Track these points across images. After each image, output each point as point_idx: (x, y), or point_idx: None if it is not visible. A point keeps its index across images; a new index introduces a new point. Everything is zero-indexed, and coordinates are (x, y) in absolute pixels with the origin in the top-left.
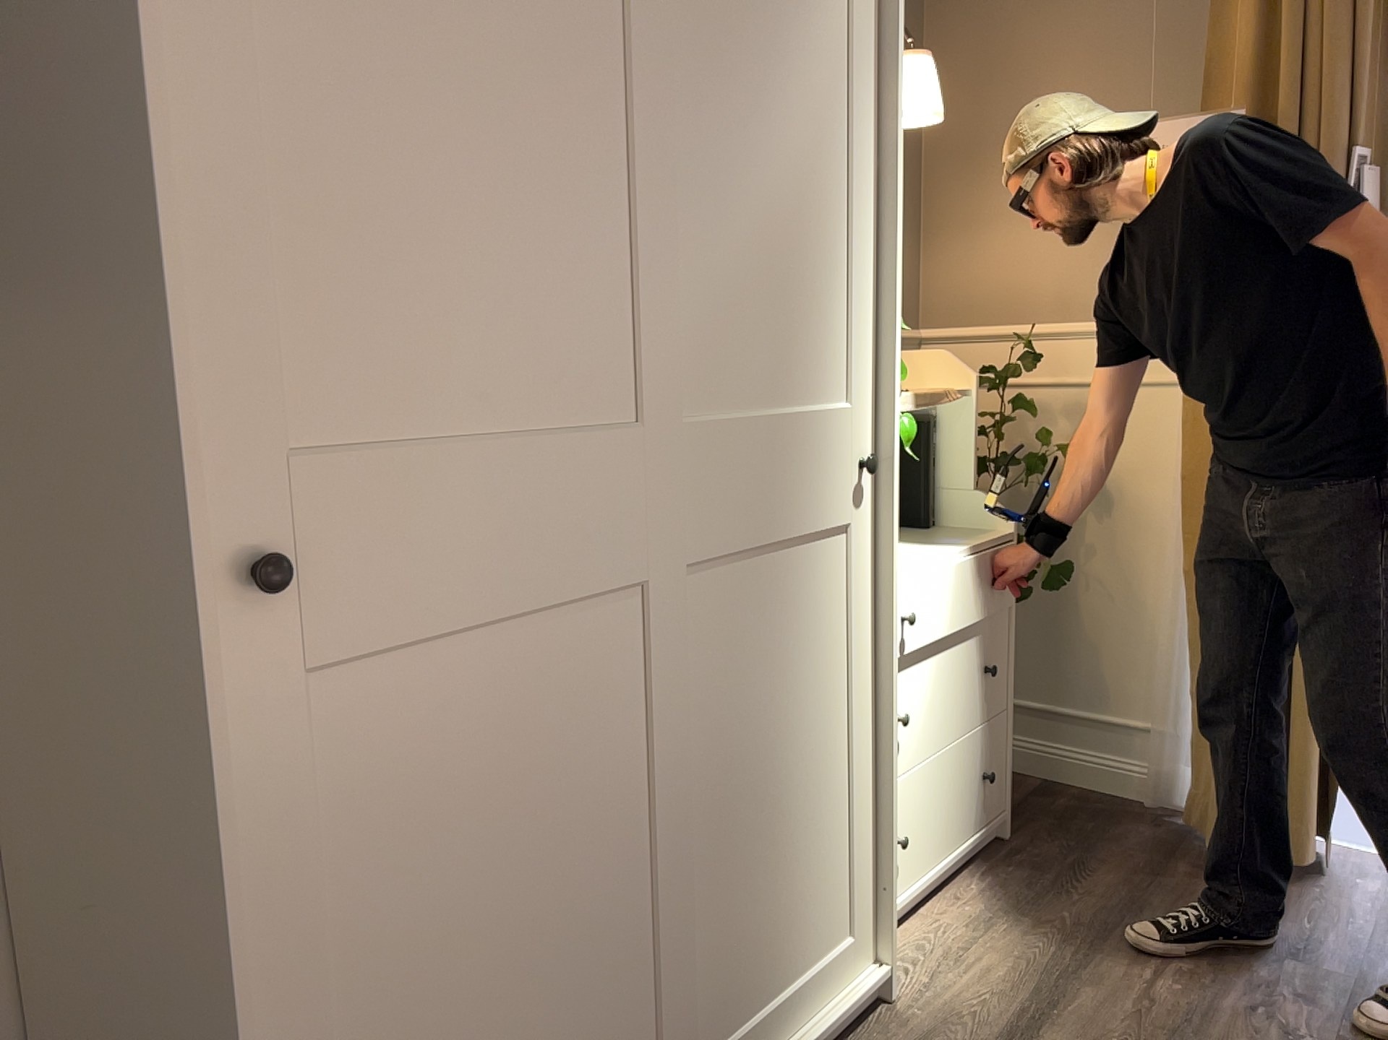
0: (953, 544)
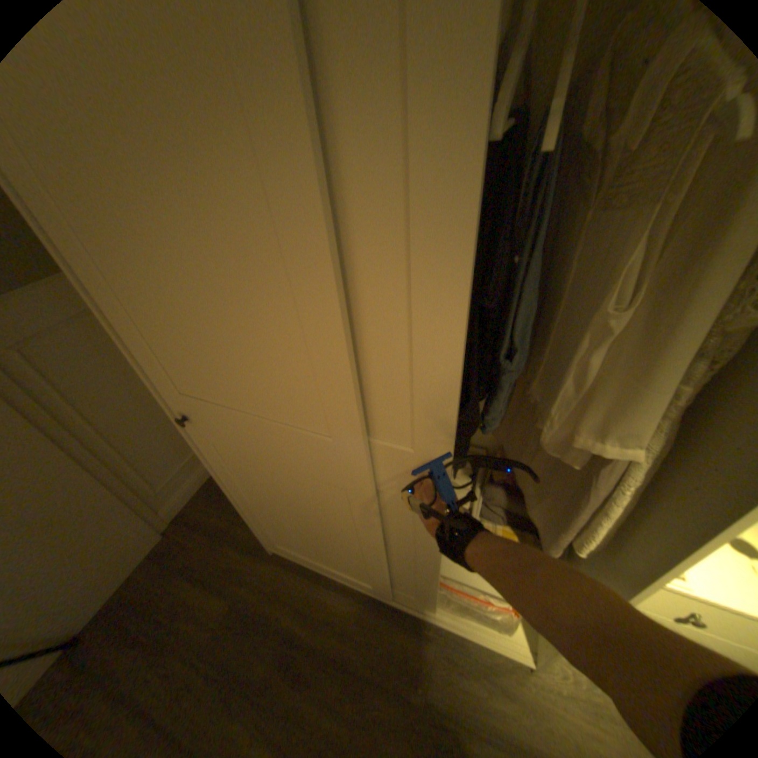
0: None
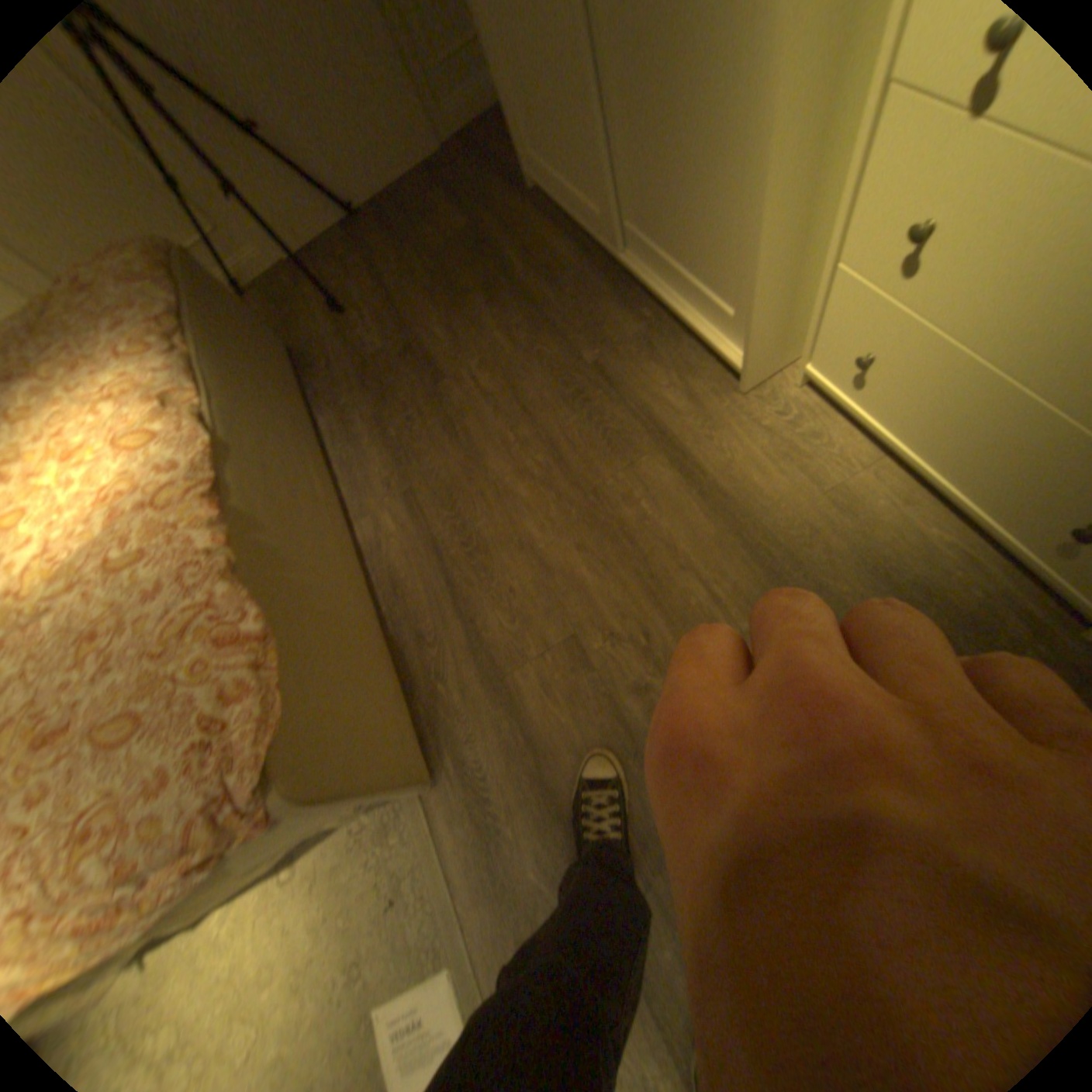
0: None
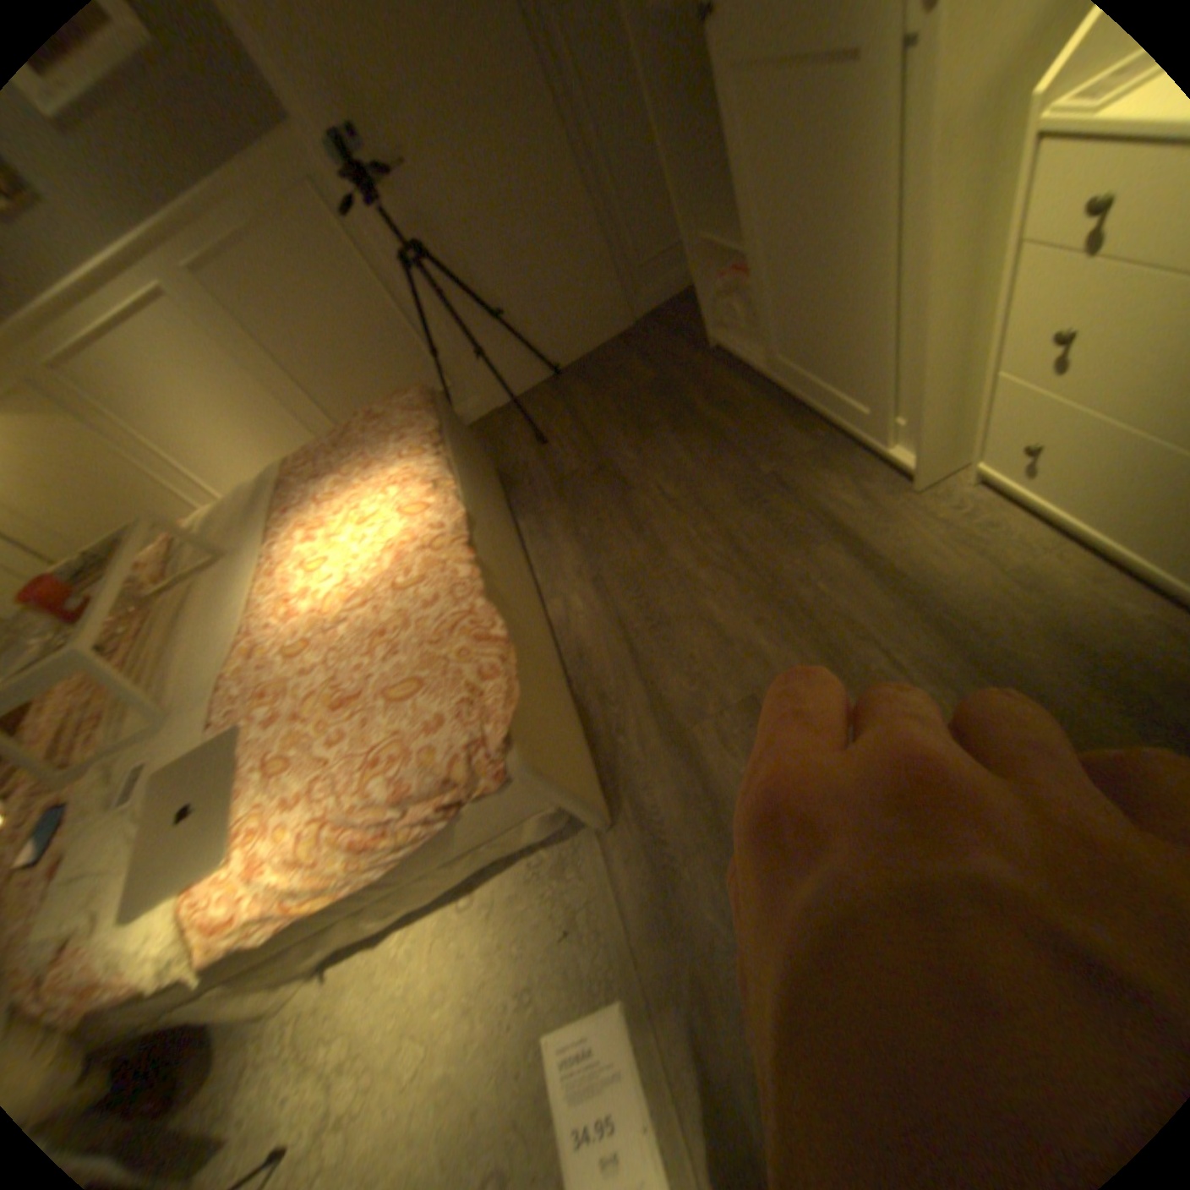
0: None
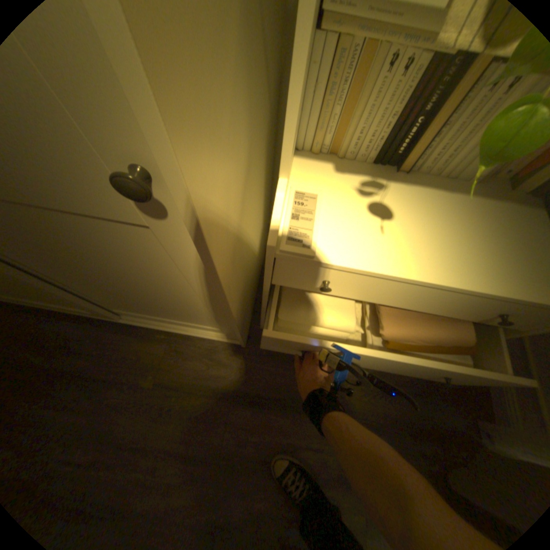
0: (495, 274)
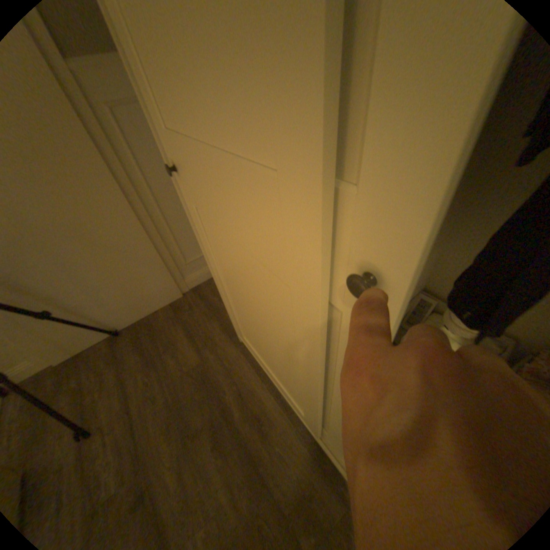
0: None
